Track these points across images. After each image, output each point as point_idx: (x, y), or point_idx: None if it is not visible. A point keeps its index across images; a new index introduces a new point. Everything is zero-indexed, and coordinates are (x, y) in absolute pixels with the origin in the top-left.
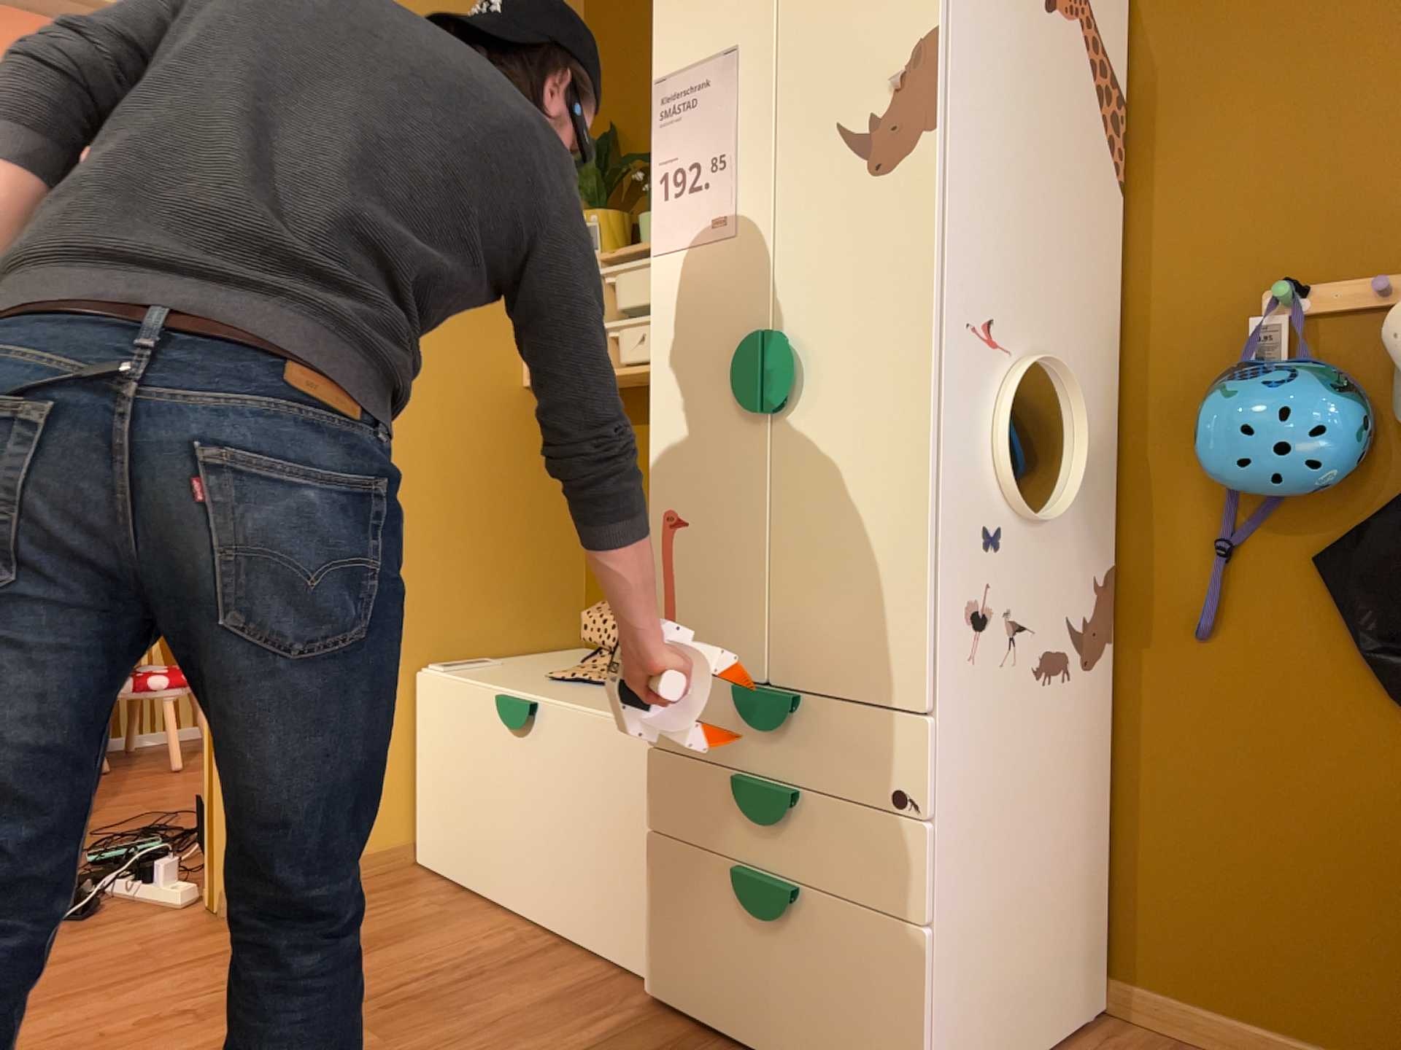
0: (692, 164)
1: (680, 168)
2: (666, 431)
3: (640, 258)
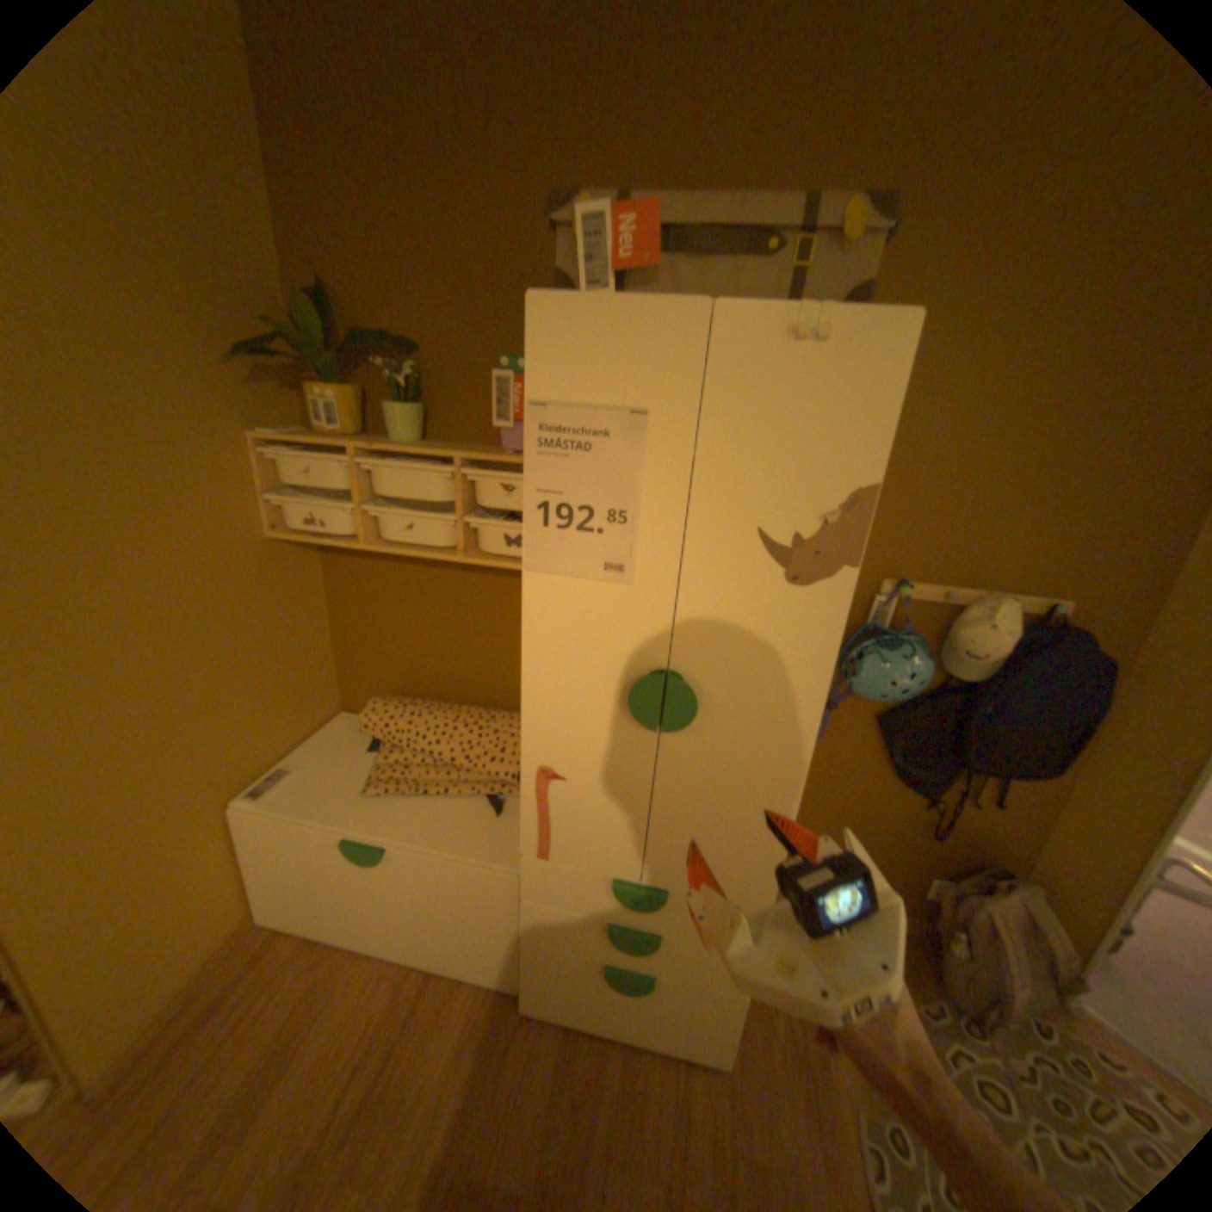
0: (582, 506)
1: (565, 504)
2: (543, 714)
3: (408, 463)
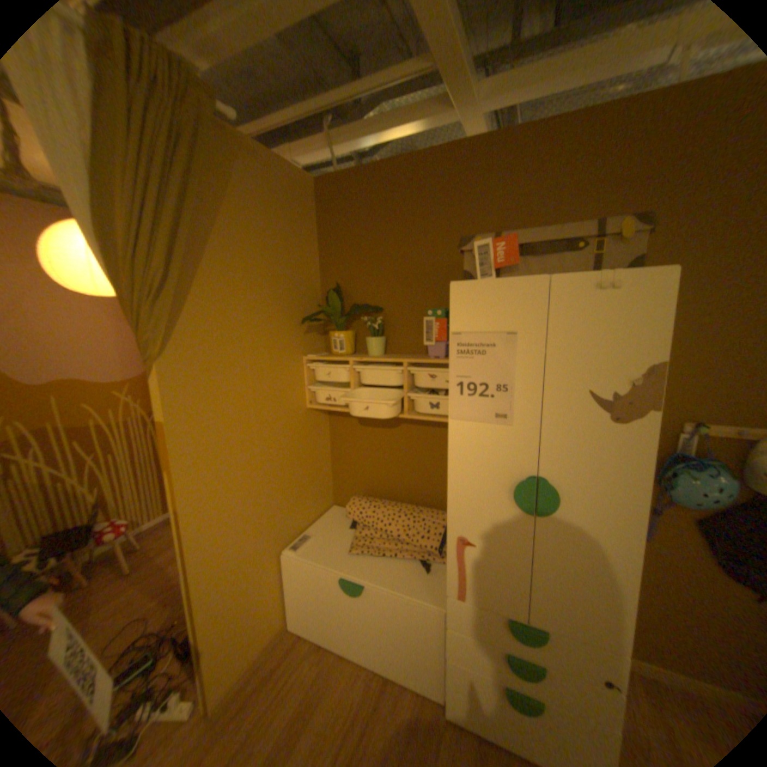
0: (481, 383)
1: (472, 382)
2: (460, 502)
3: (379, 366)
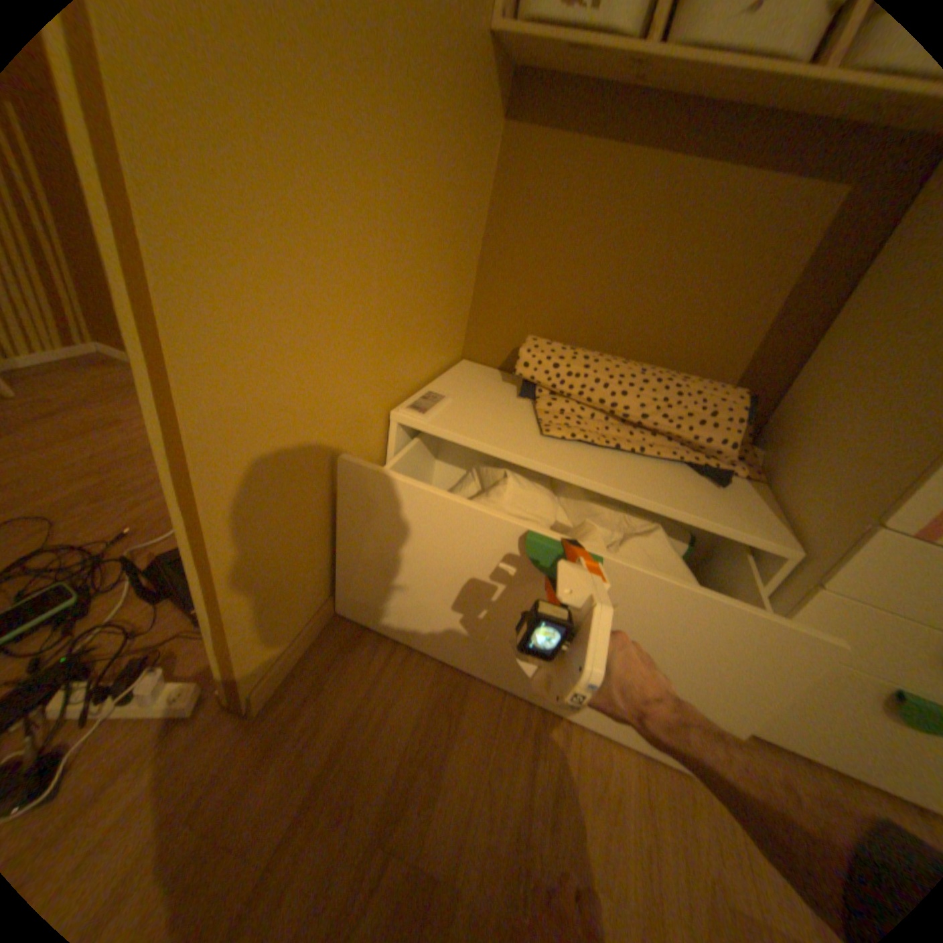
0: None
1: None
2: None
3: None
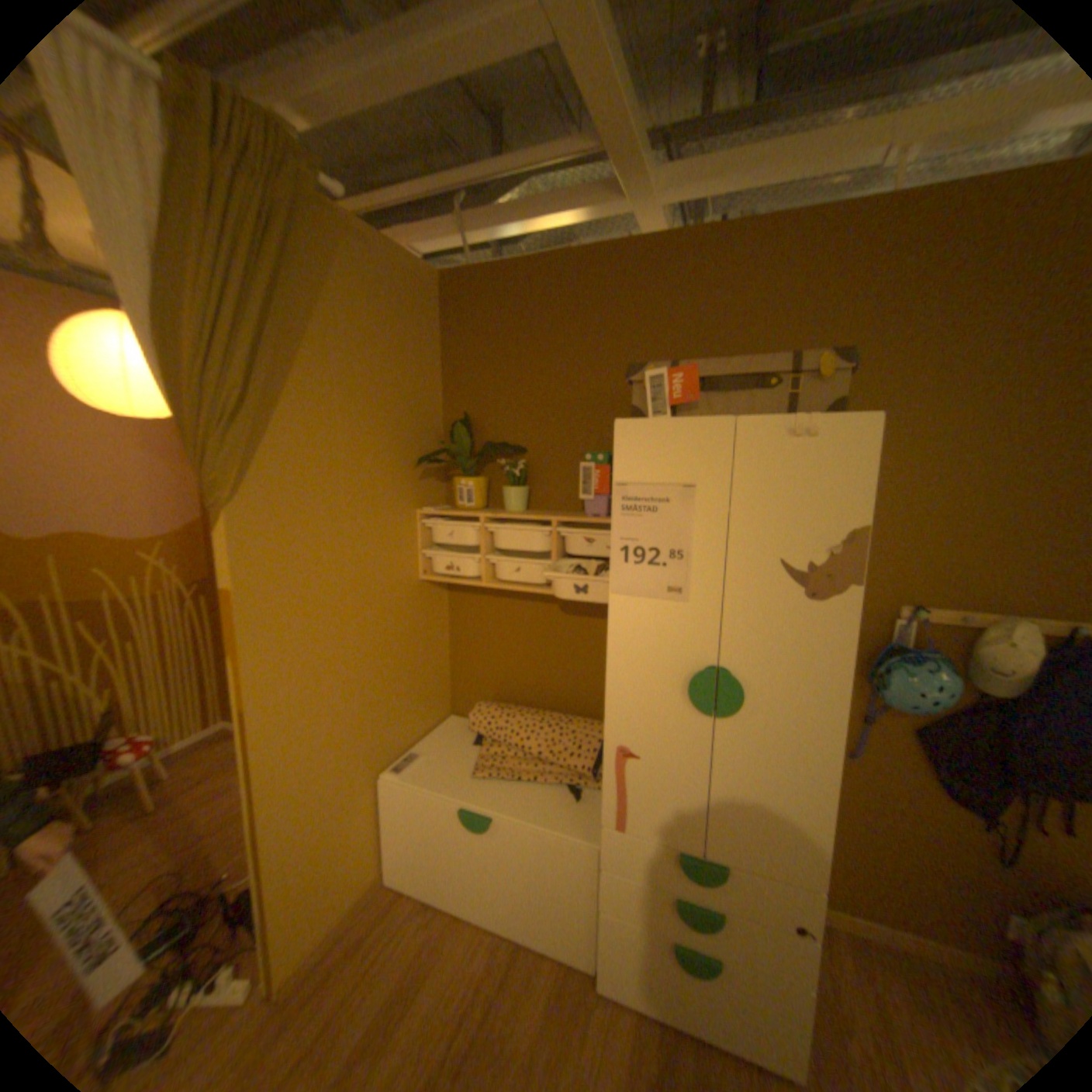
0: (651, 548)
1: (639, 547)
2: (621, 702)
3: (520, 525)
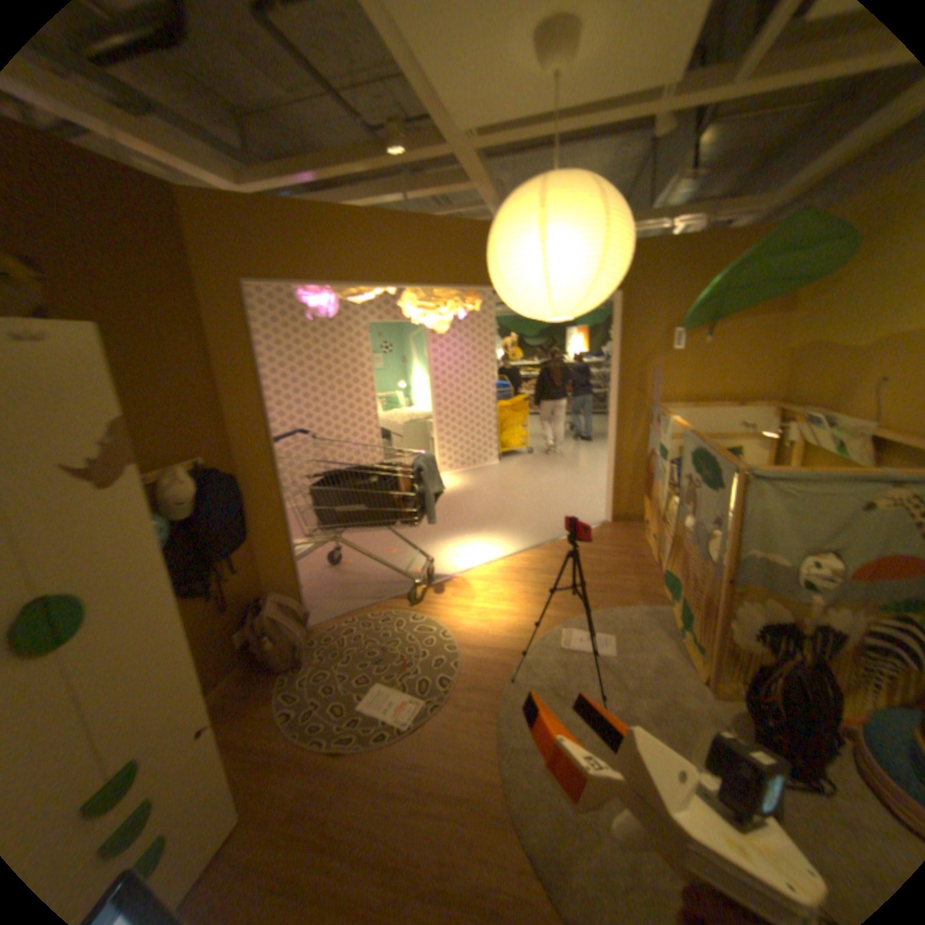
0: None
1: None
2: None
3: None
